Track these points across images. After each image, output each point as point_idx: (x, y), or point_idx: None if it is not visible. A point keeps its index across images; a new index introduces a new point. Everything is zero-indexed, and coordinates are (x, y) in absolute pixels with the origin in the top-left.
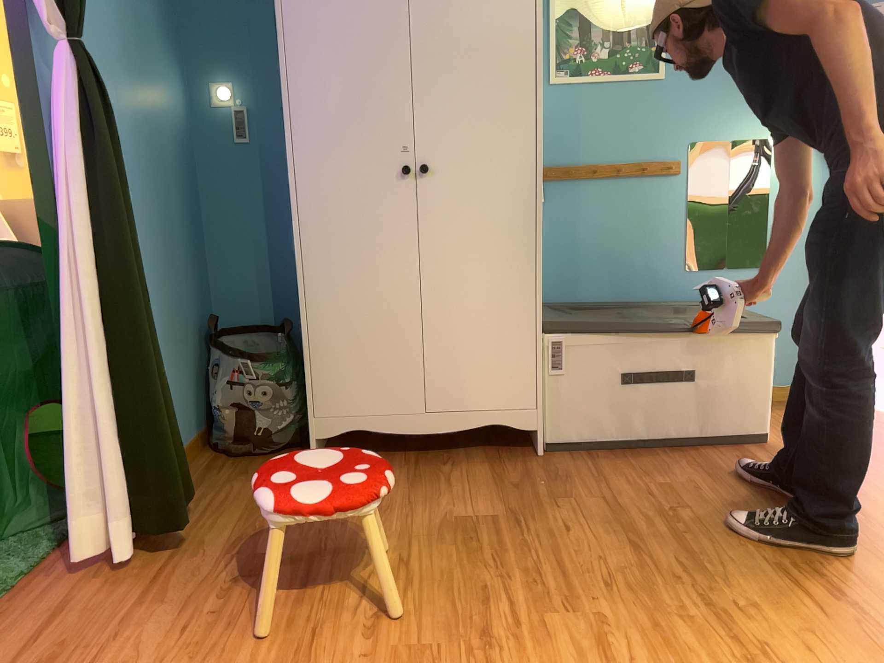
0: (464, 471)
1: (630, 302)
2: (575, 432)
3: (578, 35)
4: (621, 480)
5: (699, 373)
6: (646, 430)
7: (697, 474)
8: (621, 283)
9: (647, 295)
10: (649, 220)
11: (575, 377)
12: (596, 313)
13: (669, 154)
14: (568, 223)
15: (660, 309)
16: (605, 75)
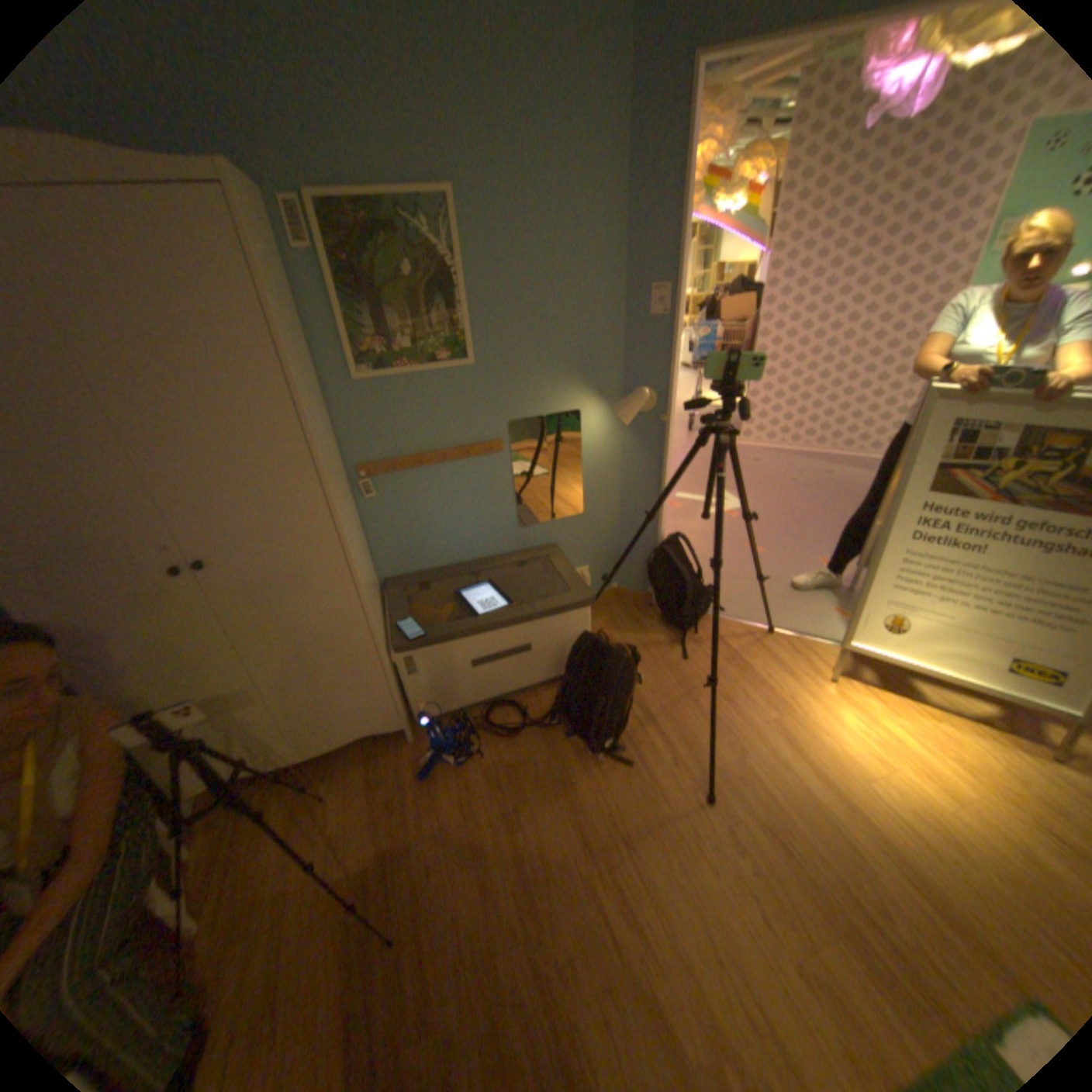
0: (345, 790)
1: (476, 561)
2: (441, 710)
3: (373, 324)
4: (480, 765)
5: (535, 645)
6: (500, 691)
7: (540, 738)
8: (466, 548)
9: (490, 552)
10: (482, 494)
11: (432, 676)
12: (448, 581)
13: (491, 435)
14: (406, 509)
15: (502, 568)
16: (414, 366)
